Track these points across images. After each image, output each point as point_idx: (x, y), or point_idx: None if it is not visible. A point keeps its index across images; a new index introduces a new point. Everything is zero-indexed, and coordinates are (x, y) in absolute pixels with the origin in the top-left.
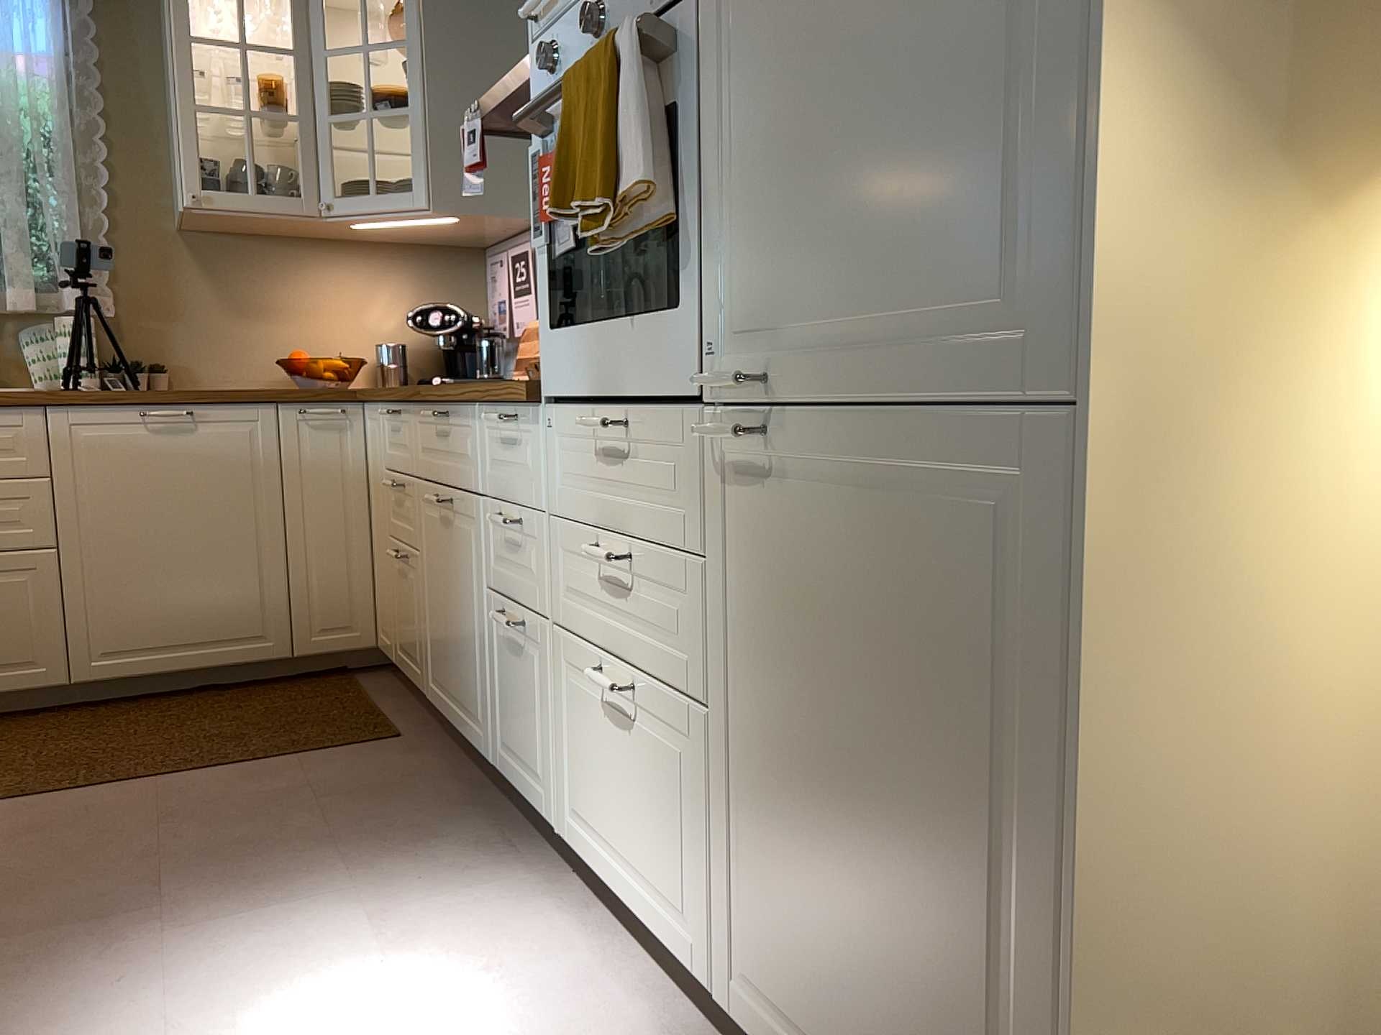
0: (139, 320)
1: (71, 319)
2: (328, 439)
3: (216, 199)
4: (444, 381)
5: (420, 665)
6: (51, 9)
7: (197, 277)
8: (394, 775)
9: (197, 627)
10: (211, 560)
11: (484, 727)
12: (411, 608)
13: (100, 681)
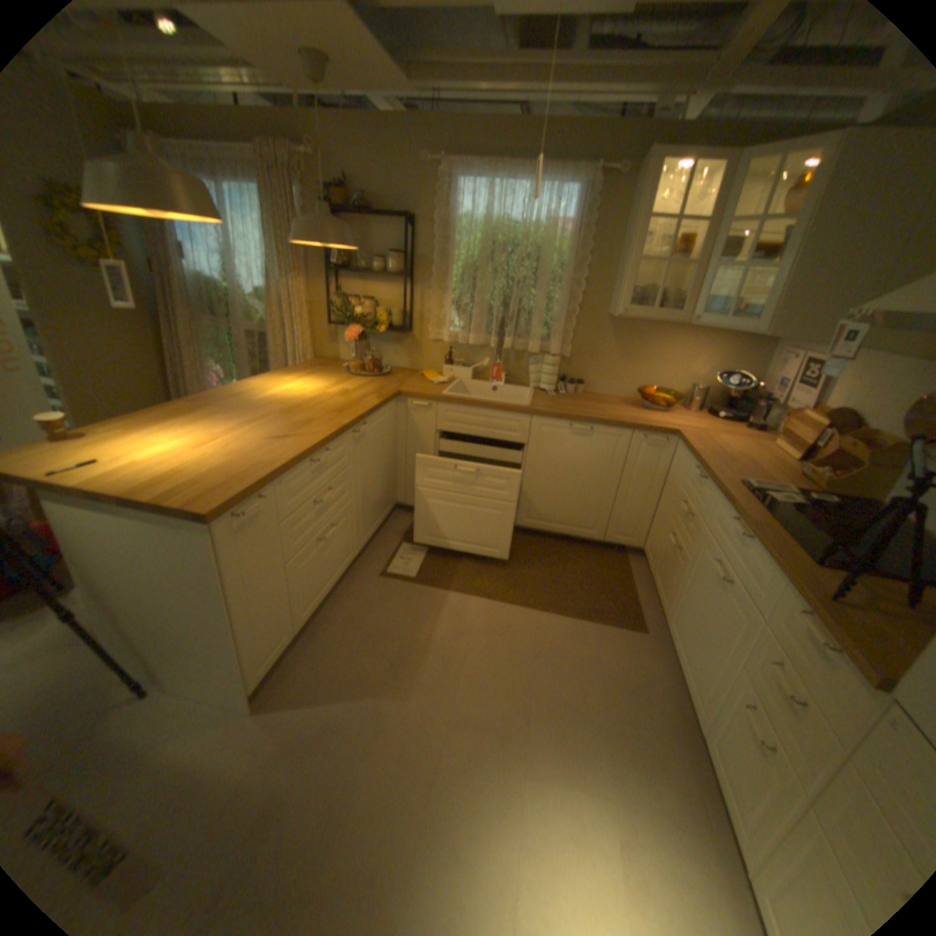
0: (578, 357)
1: (550, 358)
2: (654, 452)
3: (635, 311)
4: (727, 417)
5: (668, 604)
6: (580, 194)
7: (610, 338)
8: (642, 675)
9: (567, 518)
10: (581, 493)
11: (706, 713)
12: (674, 574)
13: (525, 527)
